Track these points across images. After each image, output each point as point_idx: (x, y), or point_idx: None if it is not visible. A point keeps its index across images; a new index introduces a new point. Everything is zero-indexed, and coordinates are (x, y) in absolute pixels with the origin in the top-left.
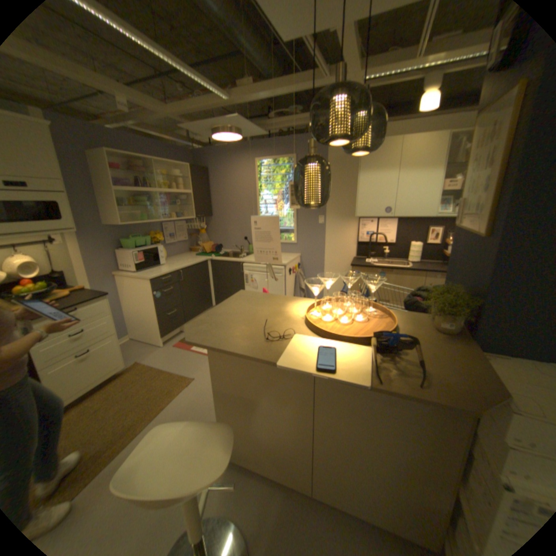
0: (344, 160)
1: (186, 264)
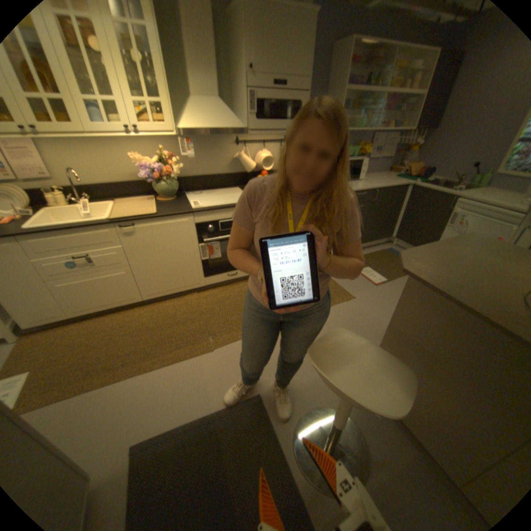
0: None
1: (385, 184)
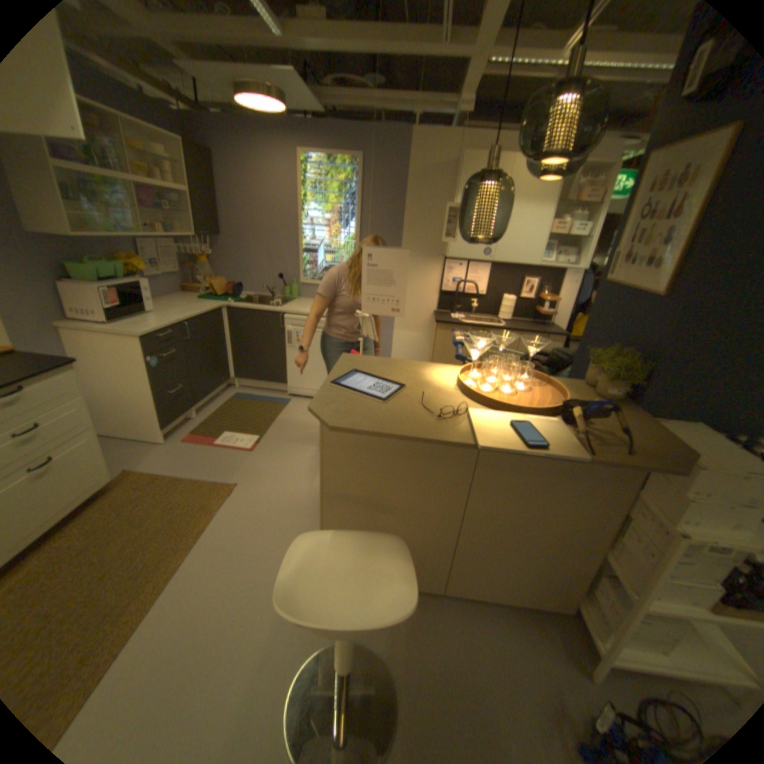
0: (431, 174)
1: (191, 312)
